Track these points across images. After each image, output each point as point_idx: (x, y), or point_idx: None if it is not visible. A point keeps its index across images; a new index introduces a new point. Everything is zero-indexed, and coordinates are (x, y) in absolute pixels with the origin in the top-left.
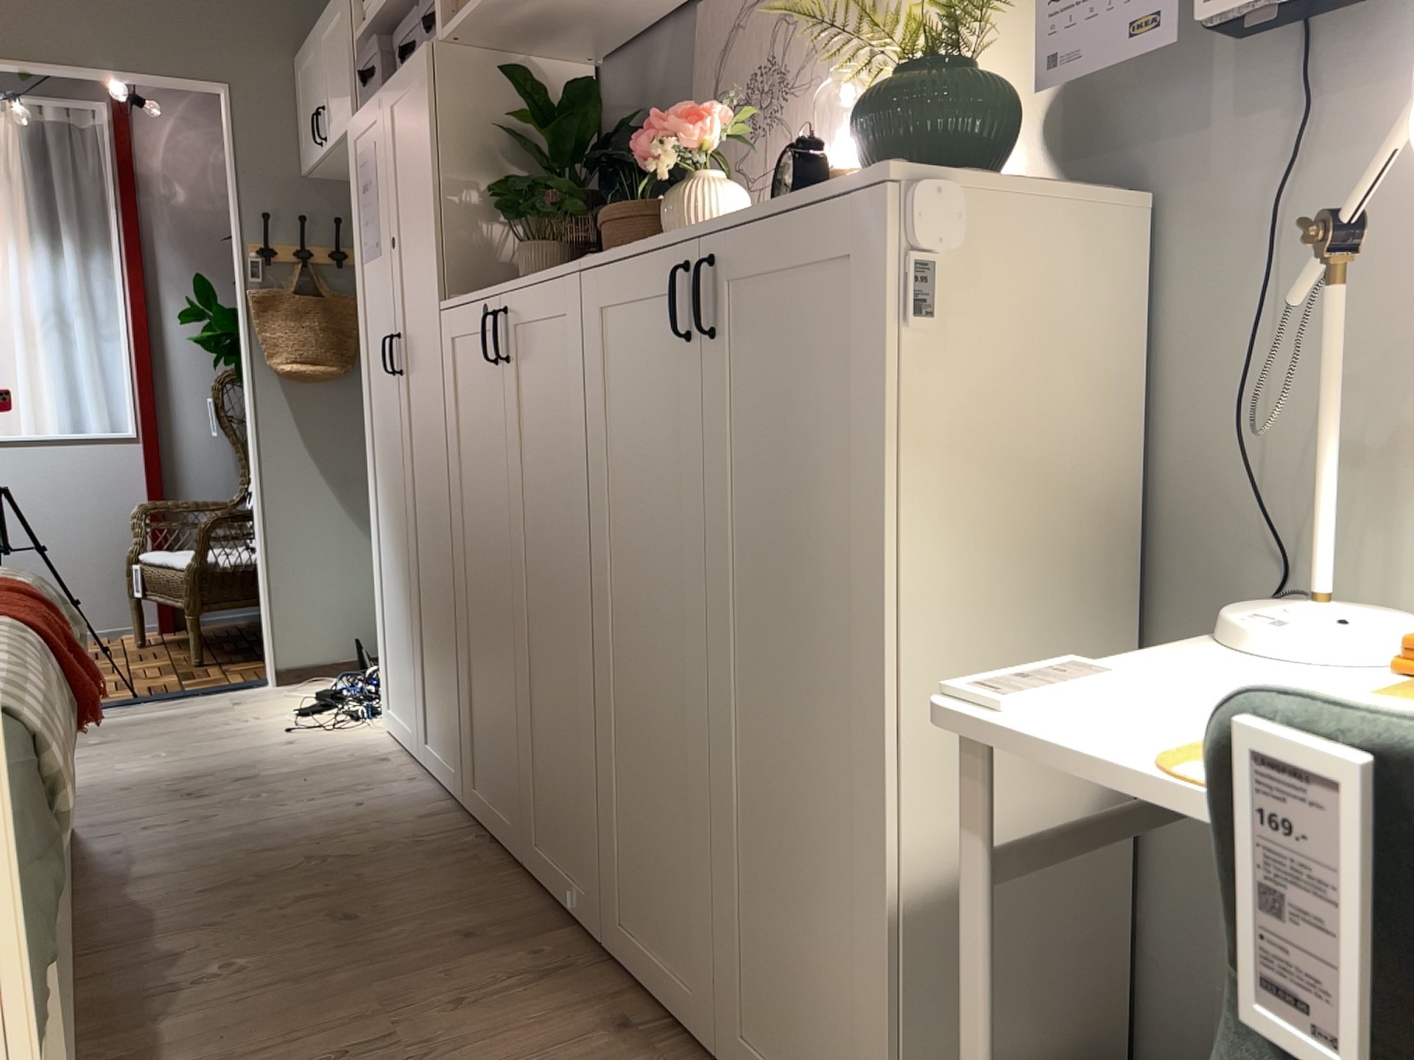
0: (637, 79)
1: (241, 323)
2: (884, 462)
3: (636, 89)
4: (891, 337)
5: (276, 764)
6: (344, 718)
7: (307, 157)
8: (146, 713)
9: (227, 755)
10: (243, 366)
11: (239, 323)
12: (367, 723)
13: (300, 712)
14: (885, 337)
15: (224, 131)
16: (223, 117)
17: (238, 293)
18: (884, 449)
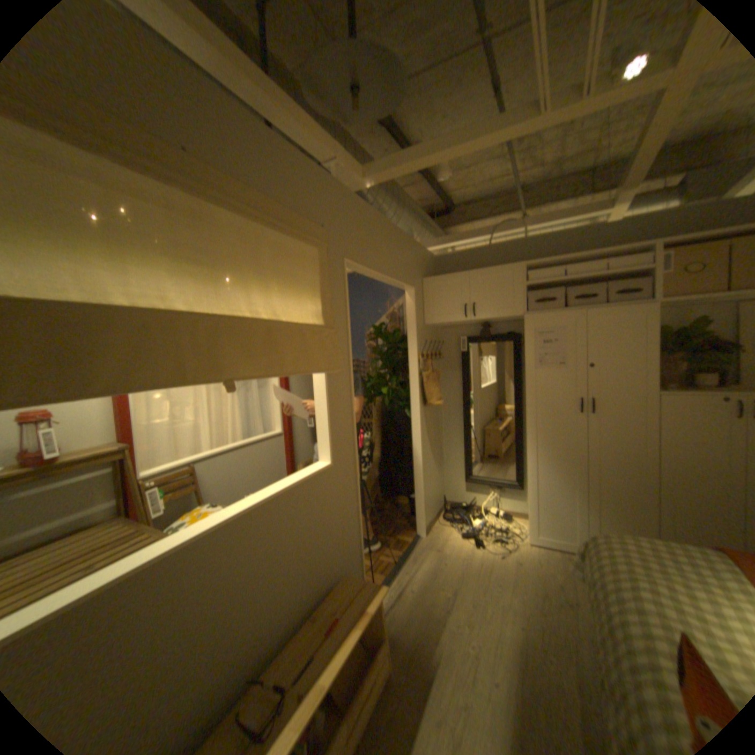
0: (679, 319)
1: (414, 387)
2: None
3: (675, 322)
4: None
5: (547, 579)
6: (500, 547)
7: (439, 321)
8: (418, 573)
9: (519, 582)
10: (411, 405)
11: (411, 387)
12: (512, 546)
13: (475, 550)
14: None
15: (407, 309)
16: (406, 303)
17: (413, 375)
18: None
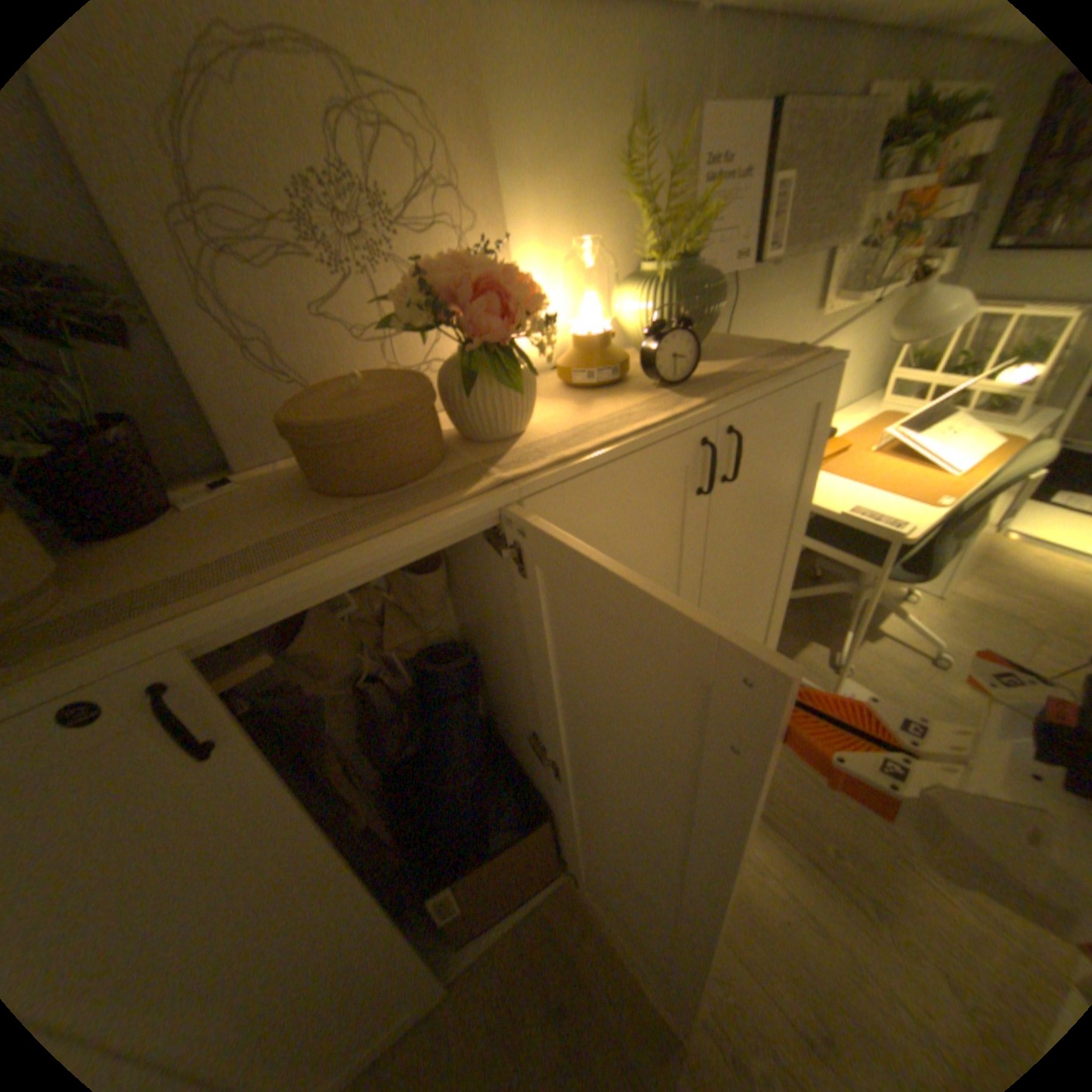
0: None
1: None
2: (812, 487)
3: None
4: (827, 433)
5: None
6: None
7: None
8: None
9: None
10: None
11: None
12: None
13: None
14: (825, 434)
15: None
16: None
17: None
18: (814, 482)
